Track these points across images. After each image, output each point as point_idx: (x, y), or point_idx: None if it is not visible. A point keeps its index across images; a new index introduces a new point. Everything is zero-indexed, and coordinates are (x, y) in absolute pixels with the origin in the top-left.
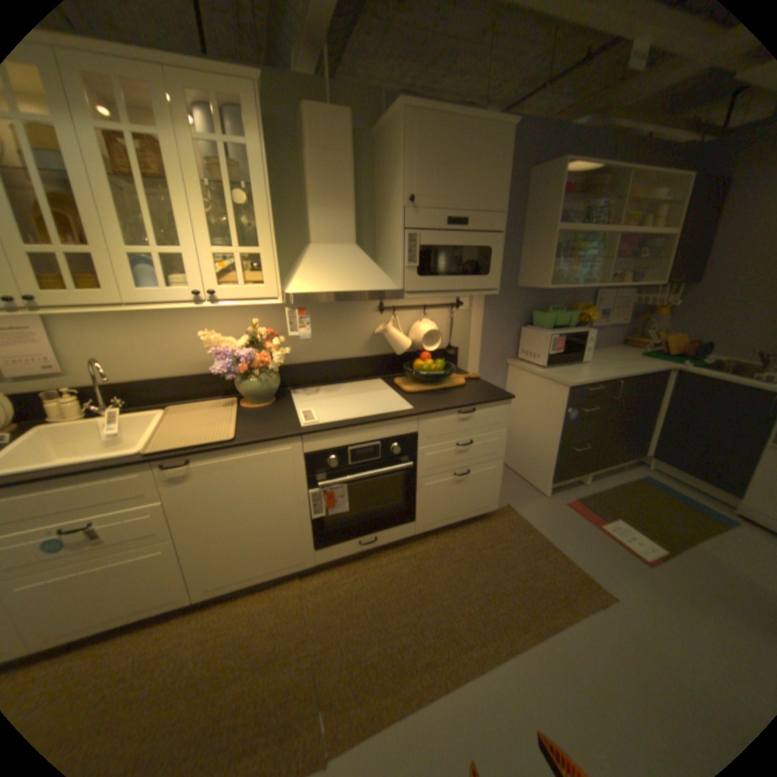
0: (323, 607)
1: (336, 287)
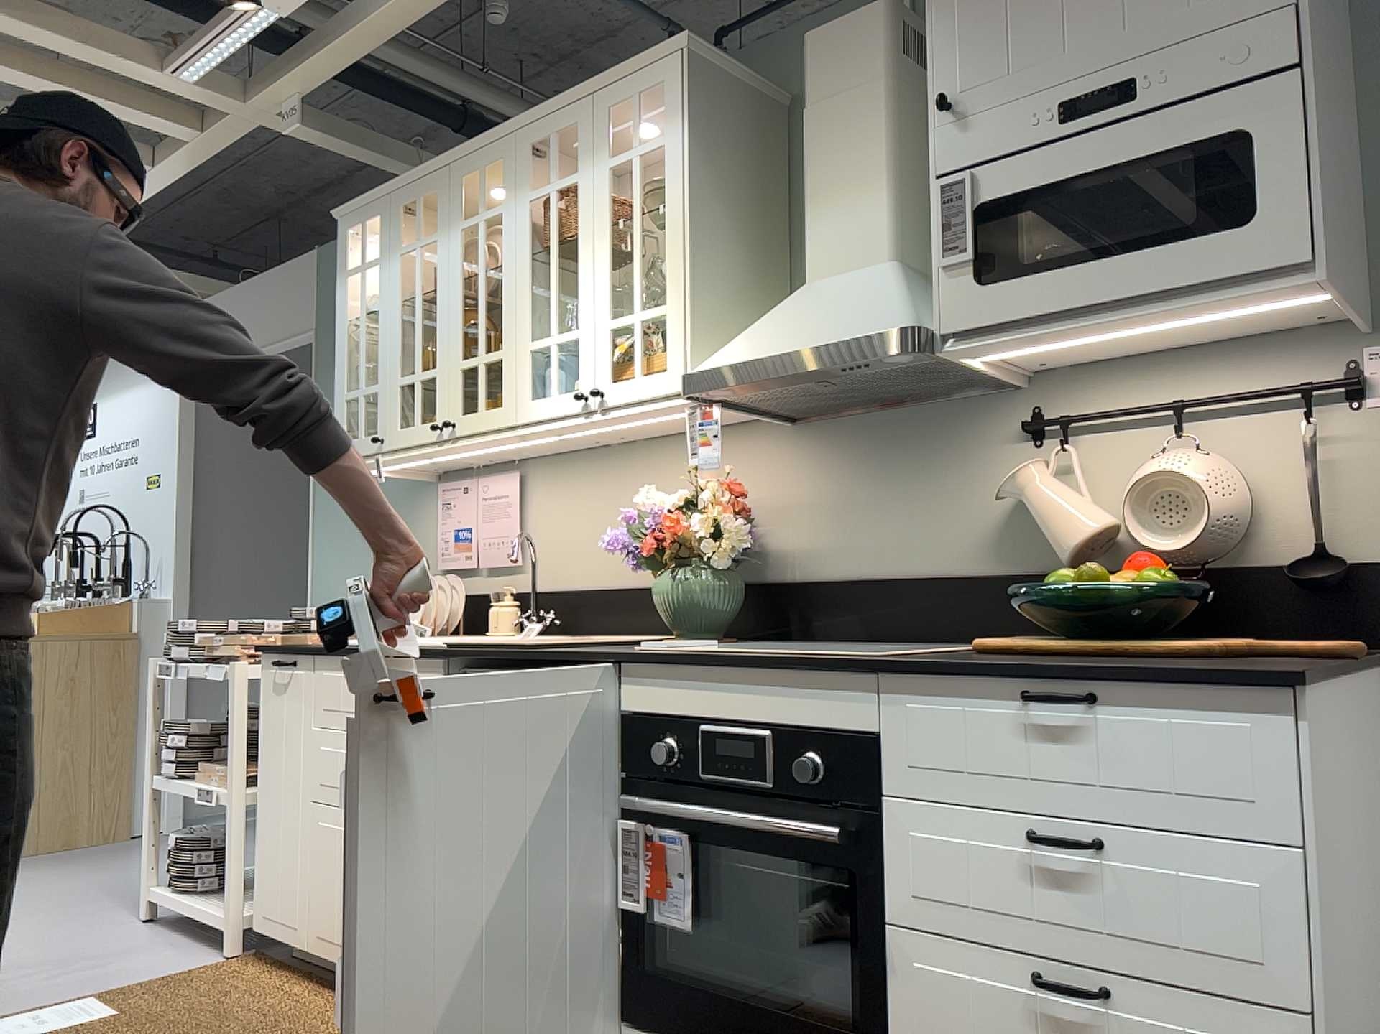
0: None
1: (770, 349)
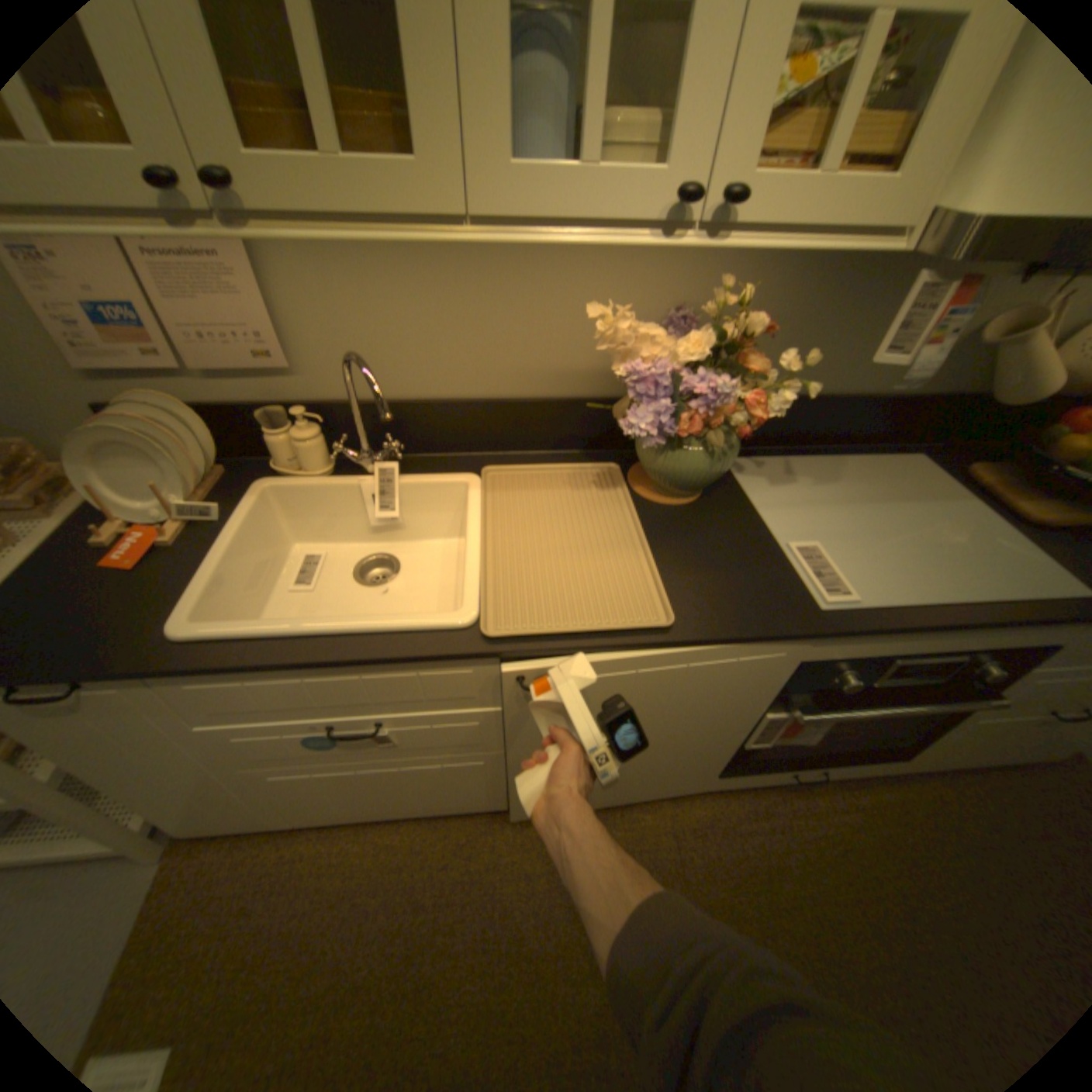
0: (722, 873)
1: None
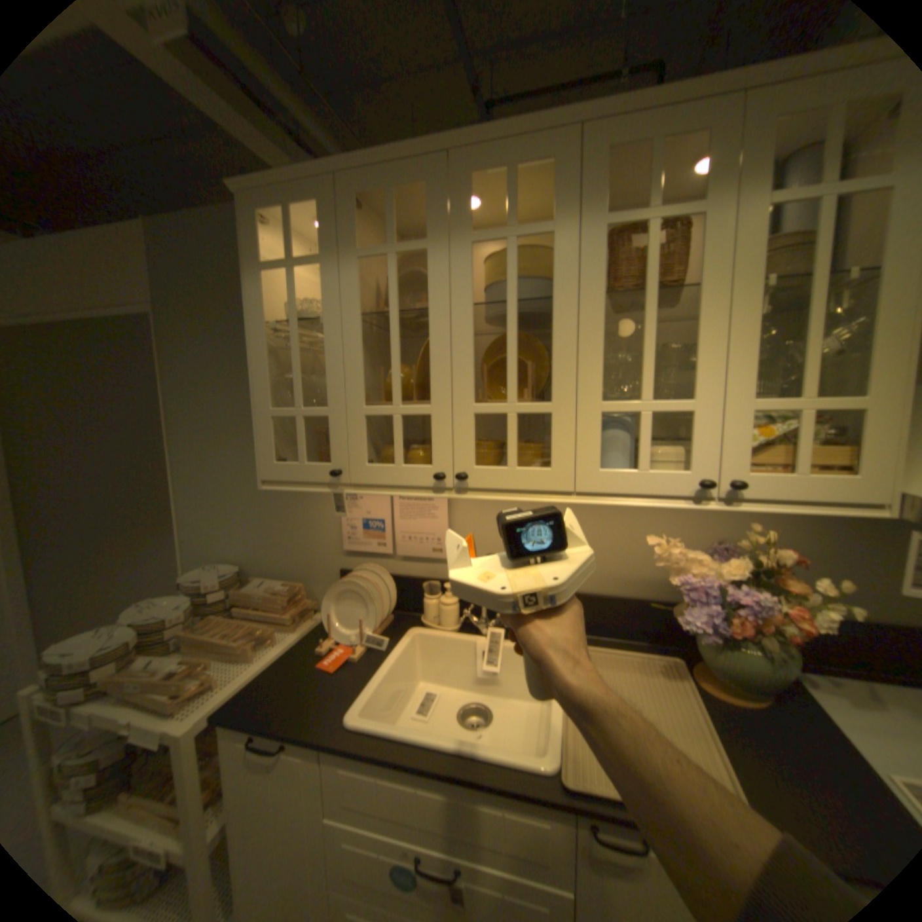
0: None
1: None
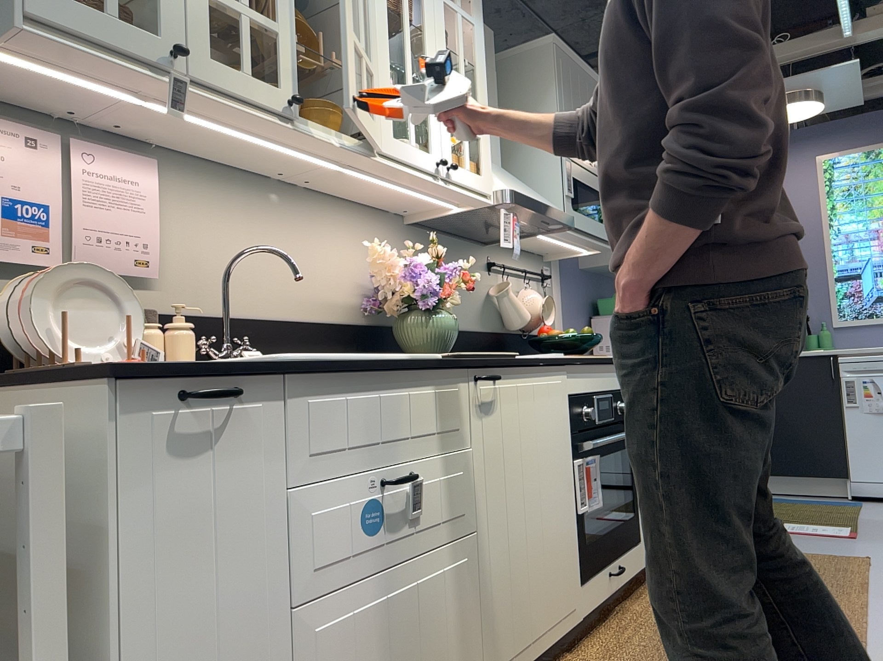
0: (645, 659)
1: (534, 198)
